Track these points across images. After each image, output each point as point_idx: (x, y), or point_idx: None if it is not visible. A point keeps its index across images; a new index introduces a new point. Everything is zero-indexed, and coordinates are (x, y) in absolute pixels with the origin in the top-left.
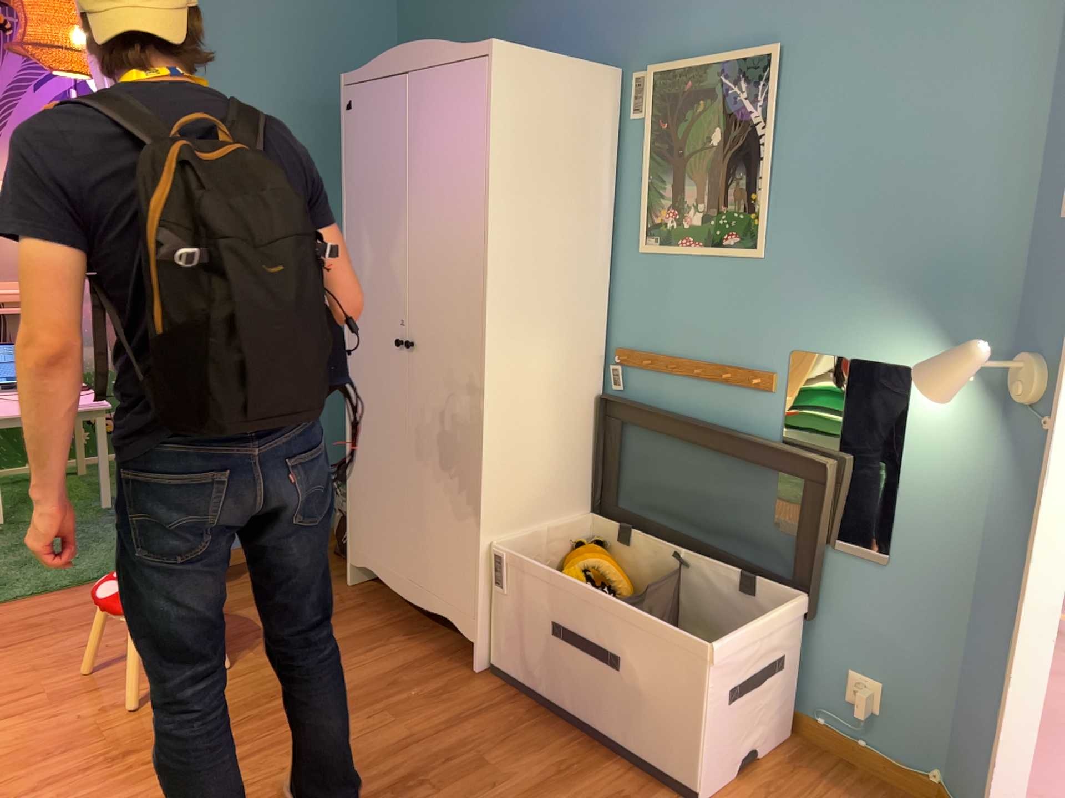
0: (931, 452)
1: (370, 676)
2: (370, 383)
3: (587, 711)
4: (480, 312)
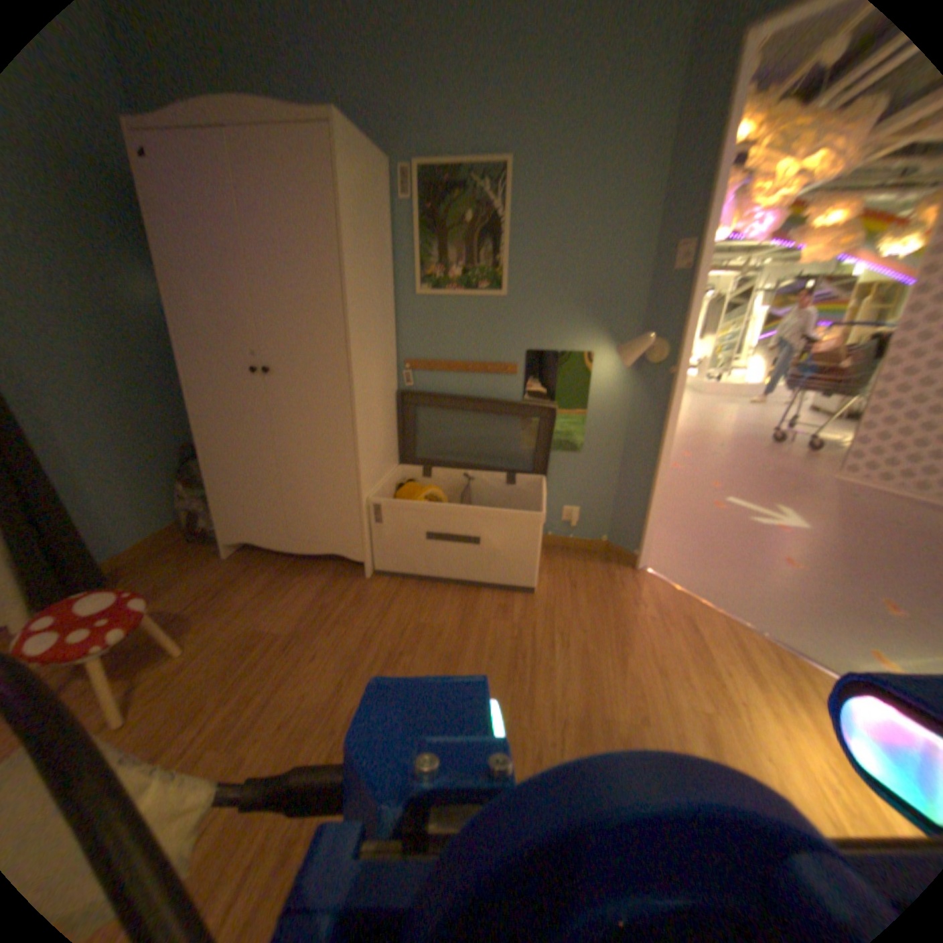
0: (602, 392)
1: (303, 607)
2: (223, 405)
3: (455, 571)
4: (346, 338)
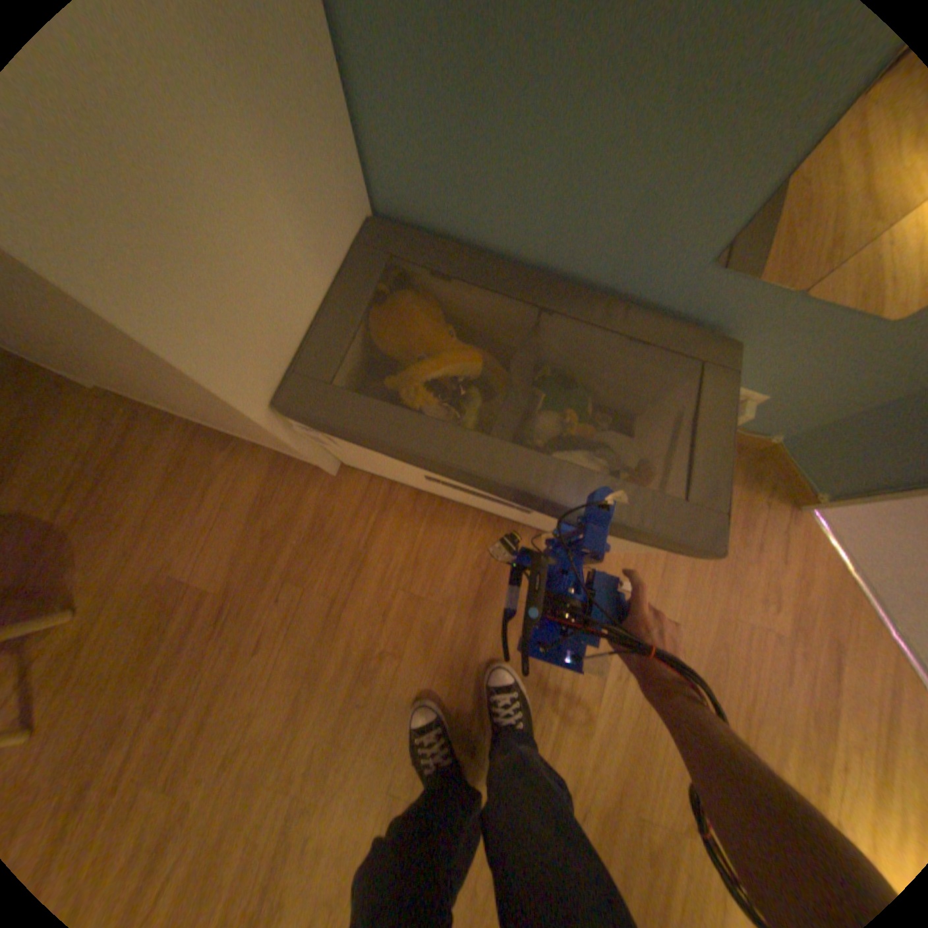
0: None
1: (233, 538)
2: None
3: (481, 504)
4: None
